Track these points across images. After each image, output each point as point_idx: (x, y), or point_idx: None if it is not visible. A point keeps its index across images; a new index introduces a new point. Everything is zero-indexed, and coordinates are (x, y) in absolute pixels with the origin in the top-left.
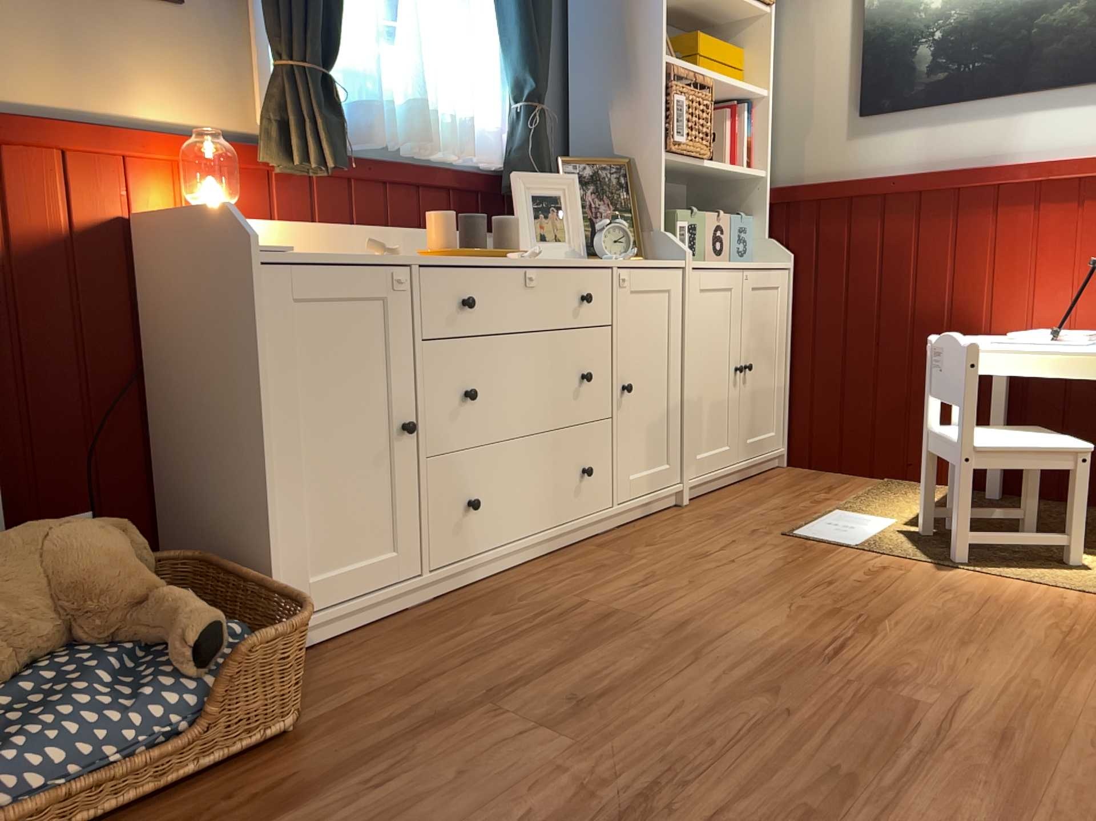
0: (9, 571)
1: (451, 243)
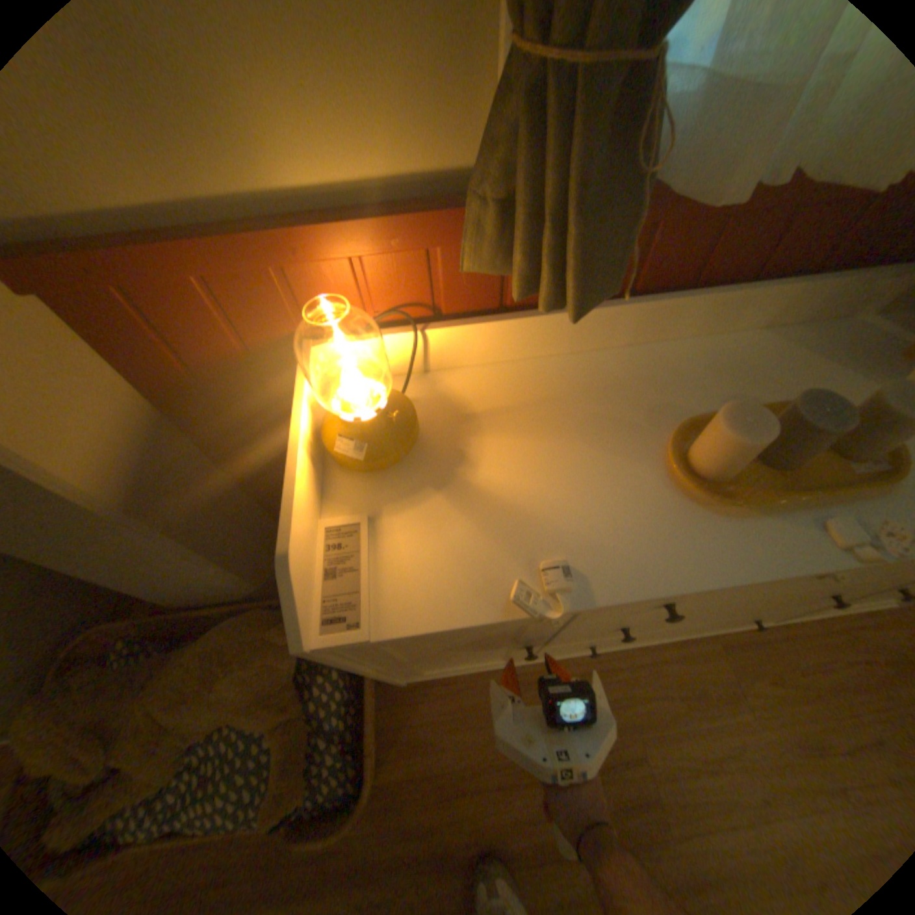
0: (195, 701)
1: (739, 466)
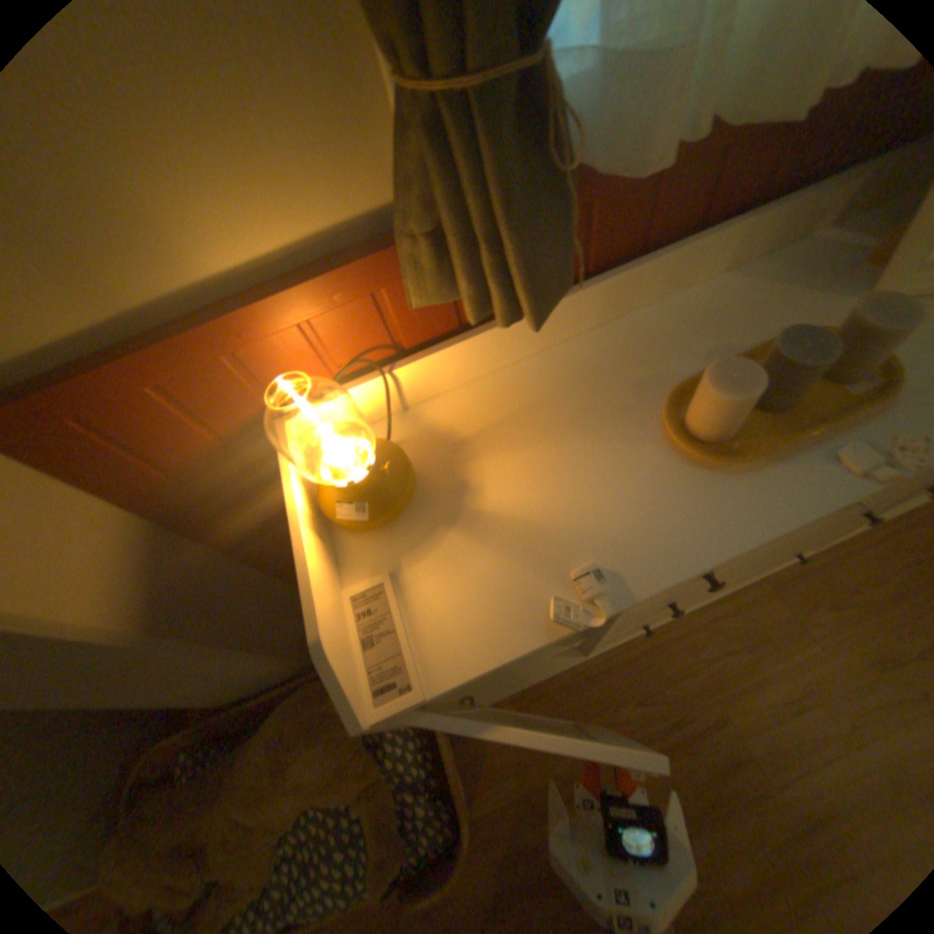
0: (272, 792)
1: (738, 422)
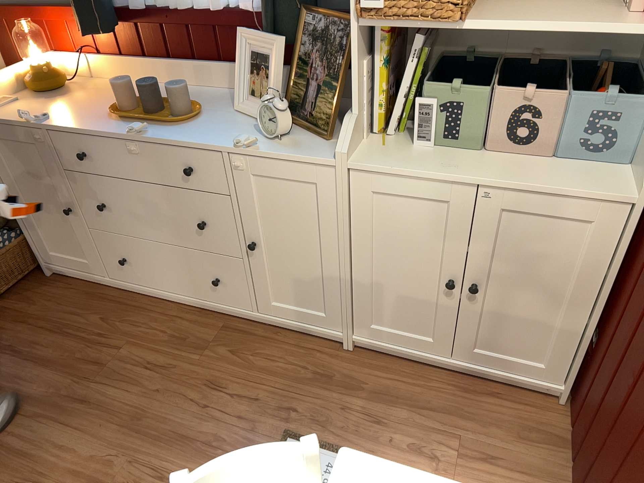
0: None
1: (128, 106)
